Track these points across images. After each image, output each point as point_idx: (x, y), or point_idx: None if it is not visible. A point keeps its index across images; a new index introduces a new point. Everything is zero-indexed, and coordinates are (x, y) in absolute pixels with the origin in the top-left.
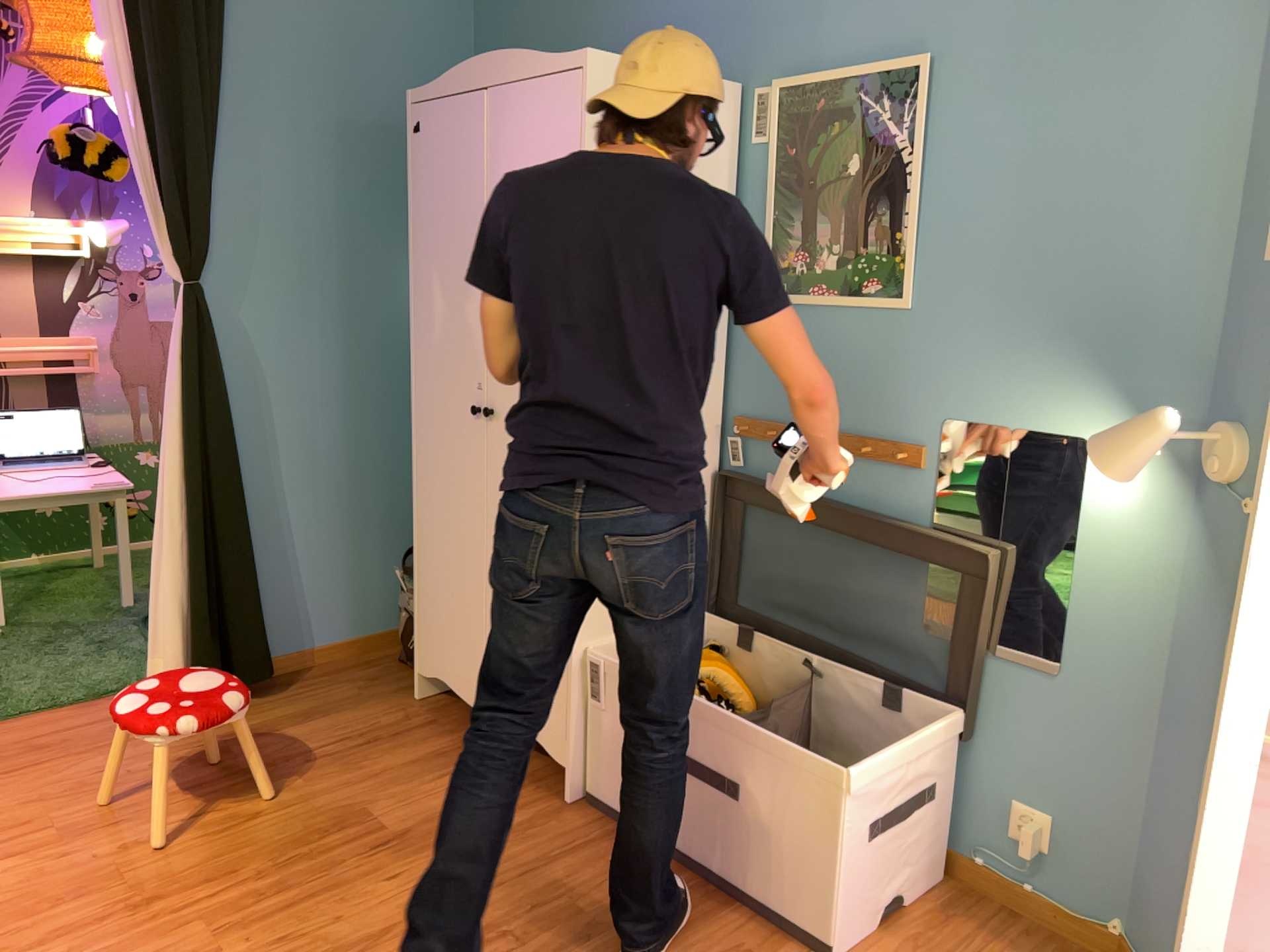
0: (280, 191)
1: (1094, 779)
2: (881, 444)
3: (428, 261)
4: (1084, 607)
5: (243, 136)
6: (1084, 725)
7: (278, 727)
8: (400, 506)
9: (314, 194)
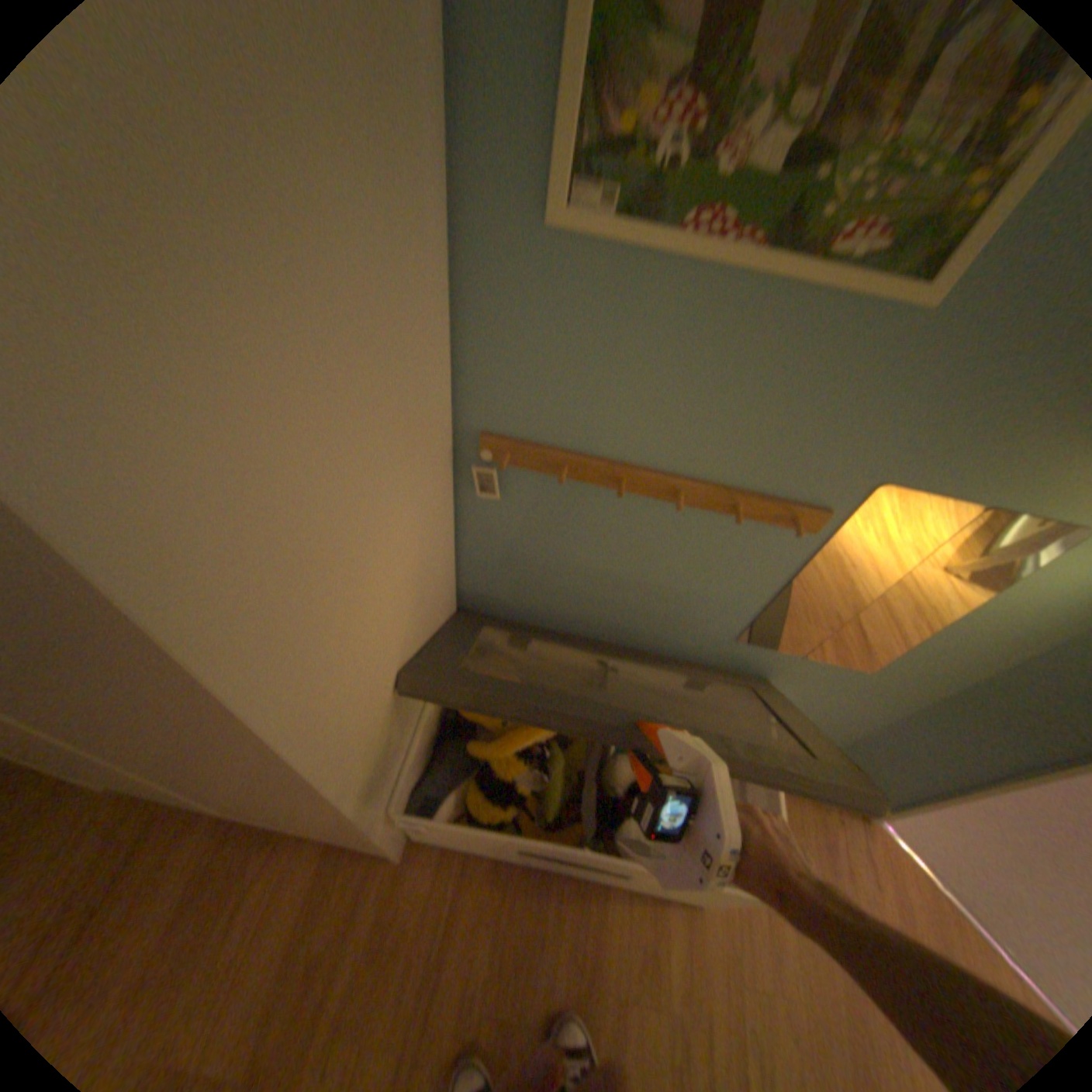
0: None
1: (862, 712)
2: (762, 502)
3: None
4: (943, 644)
5: None
6: (877, 694)
7: None
8: None
9: None
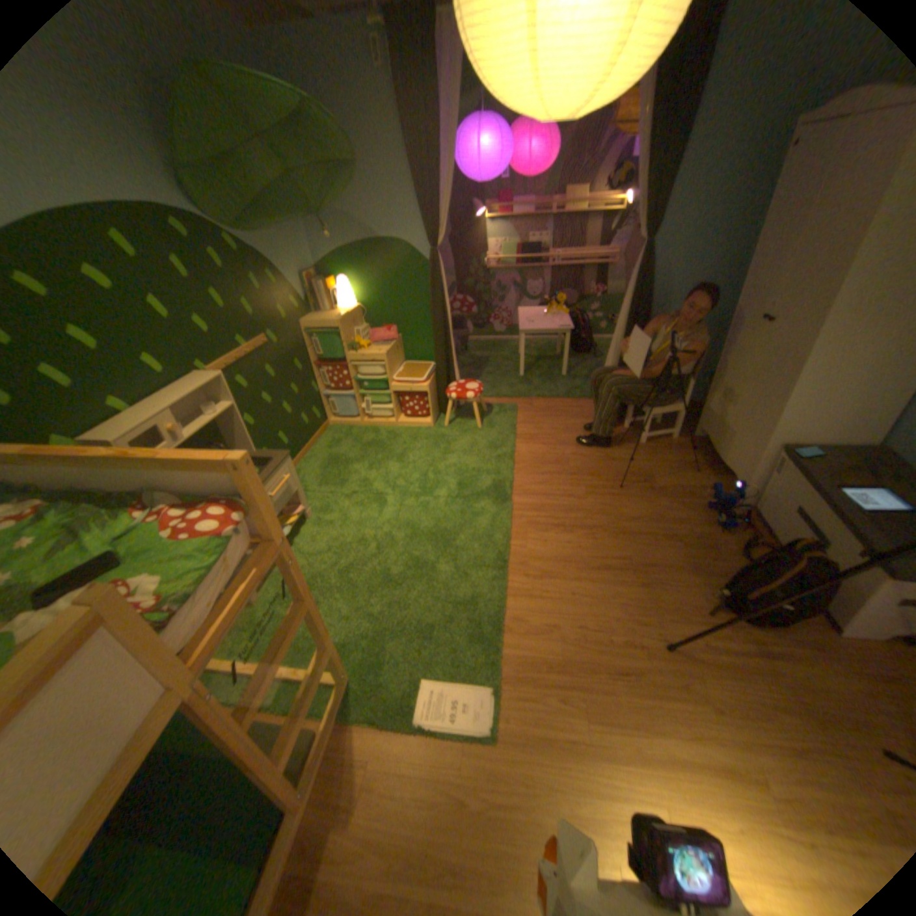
0: (707, 186)
1: None
2: None
3: (771, 230)
4: None
5: (695, 157)
6: None
7: (635, 430)
8: (722, 348)
9: (725, 184)
